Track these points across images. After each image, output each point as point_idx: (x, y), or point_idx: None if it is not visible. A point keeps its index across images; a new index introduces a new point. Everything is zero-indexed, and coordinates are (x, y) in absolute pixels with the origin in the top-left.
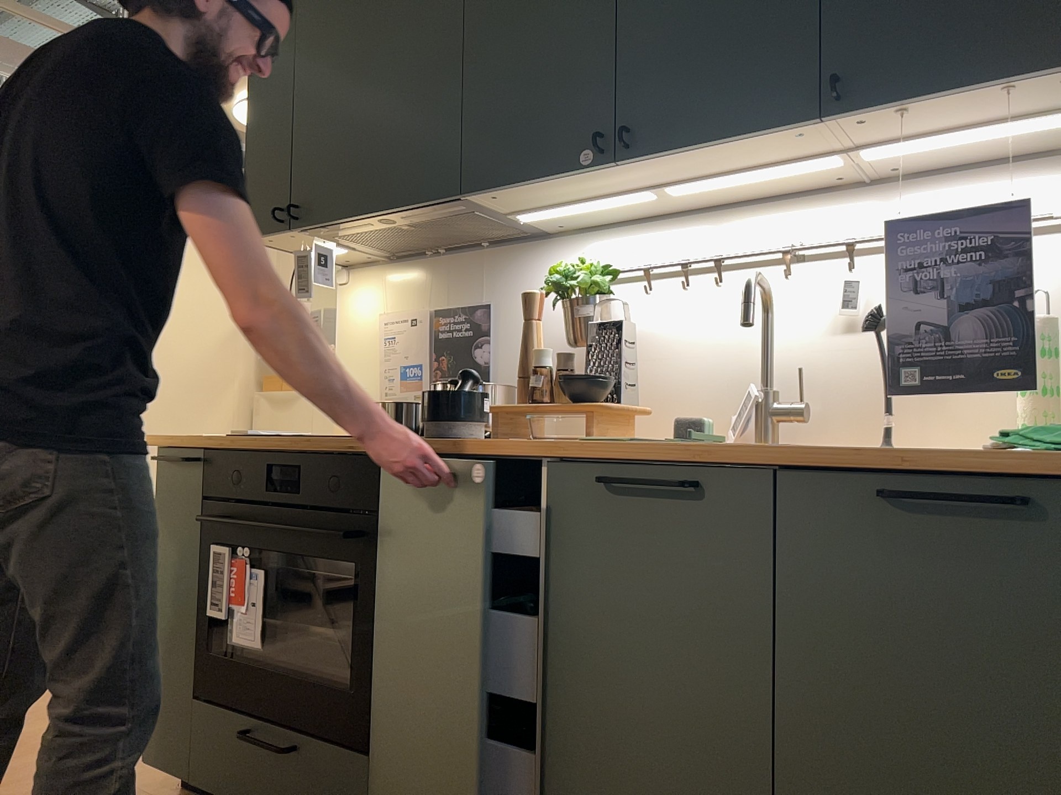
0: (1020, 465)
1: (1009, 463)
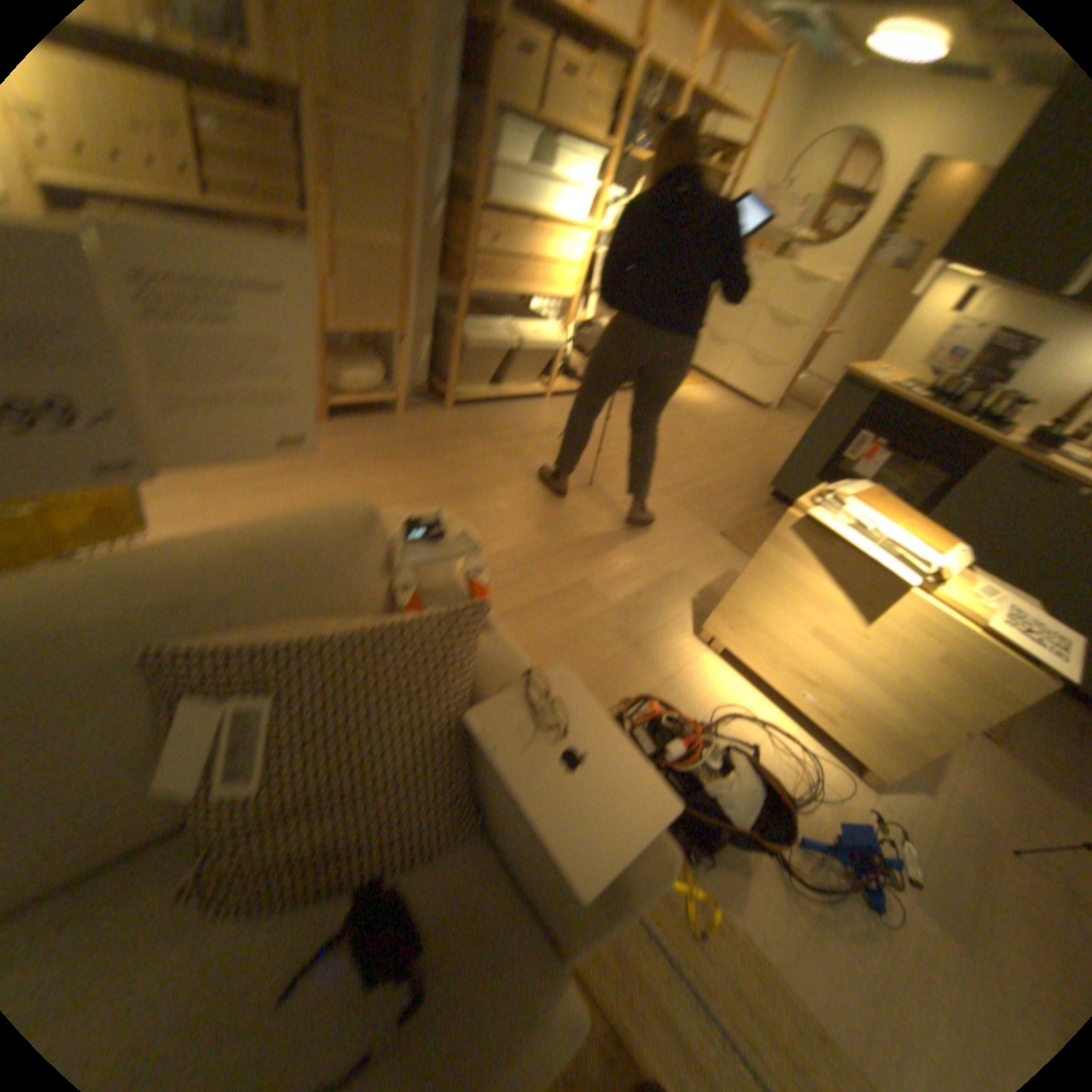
0: None
1: None
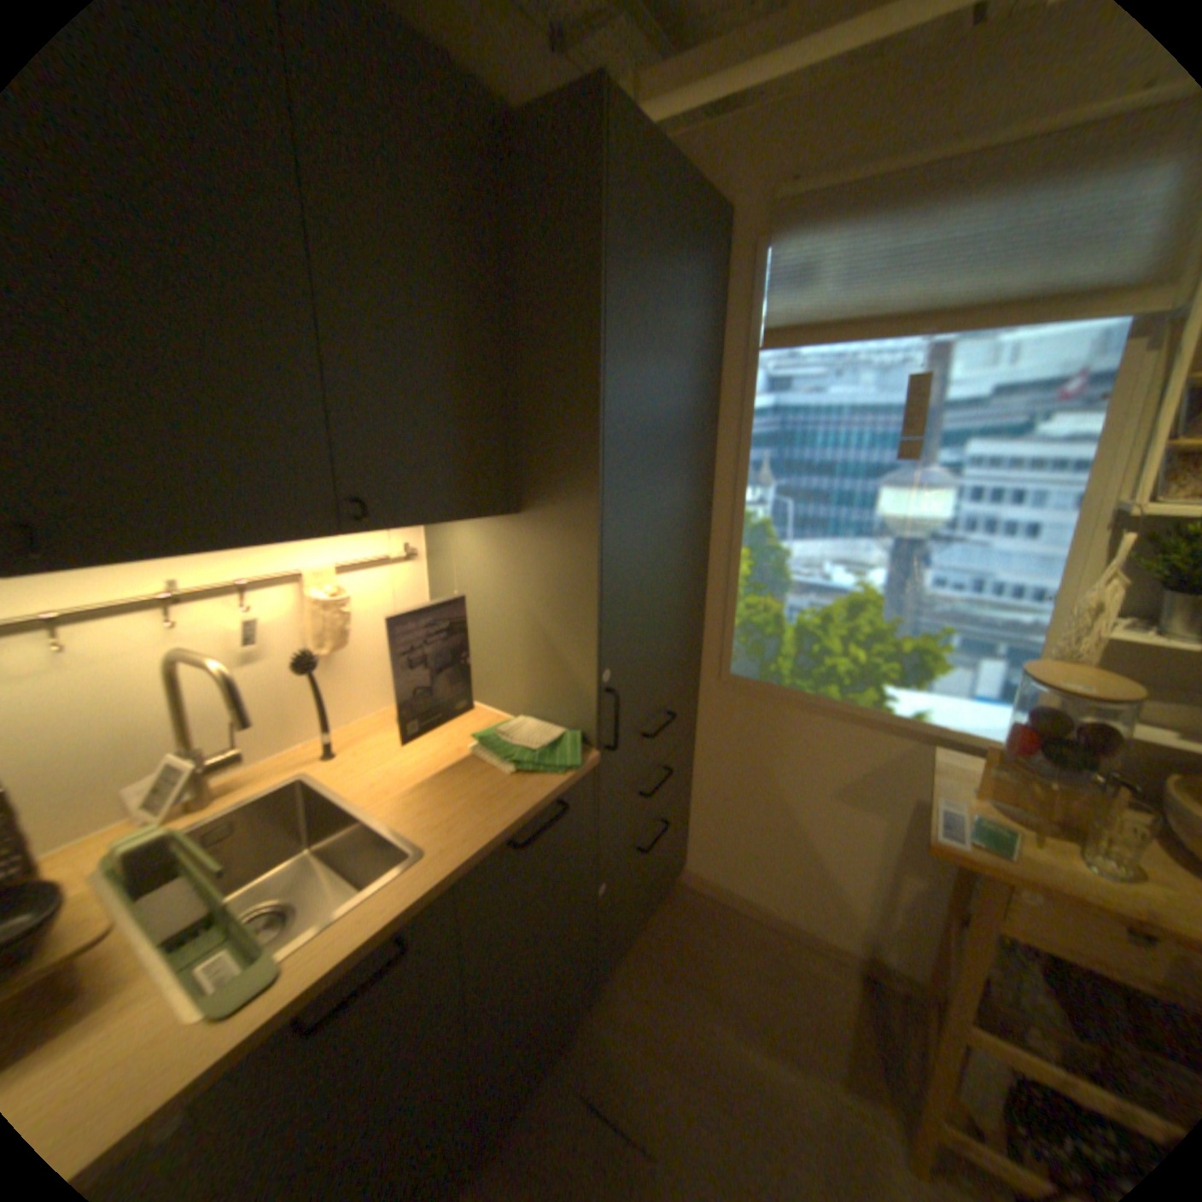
0: (551, 788)
1: (558, 794)
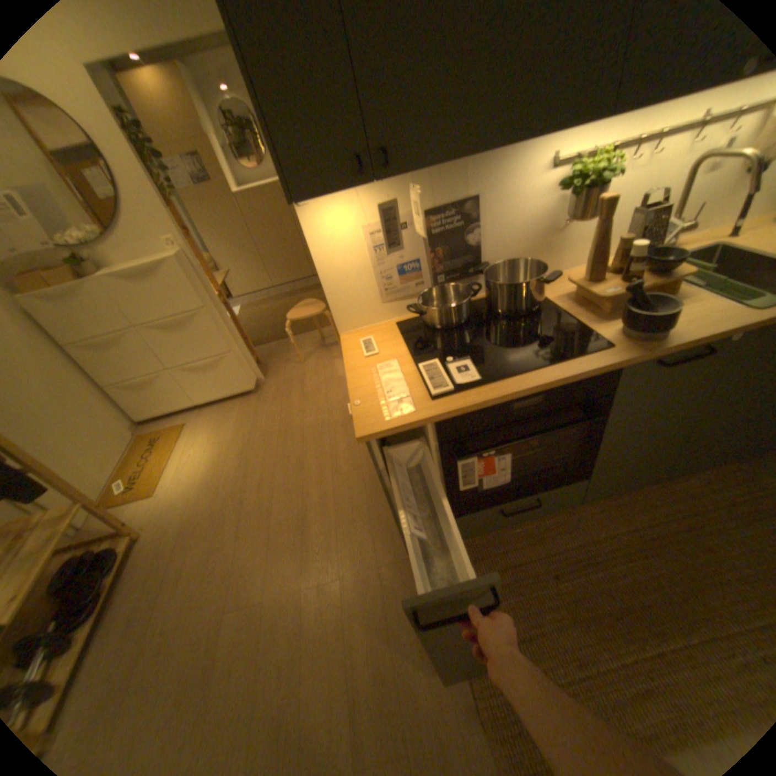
0: None
1: None
